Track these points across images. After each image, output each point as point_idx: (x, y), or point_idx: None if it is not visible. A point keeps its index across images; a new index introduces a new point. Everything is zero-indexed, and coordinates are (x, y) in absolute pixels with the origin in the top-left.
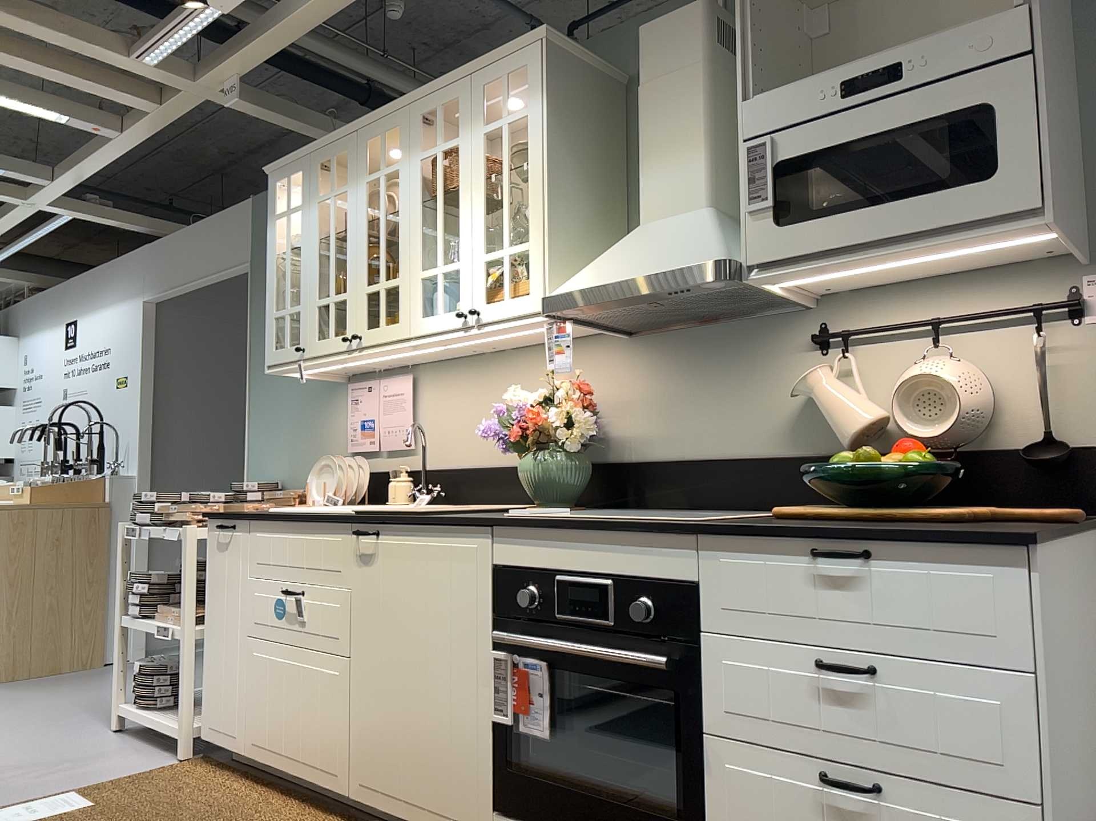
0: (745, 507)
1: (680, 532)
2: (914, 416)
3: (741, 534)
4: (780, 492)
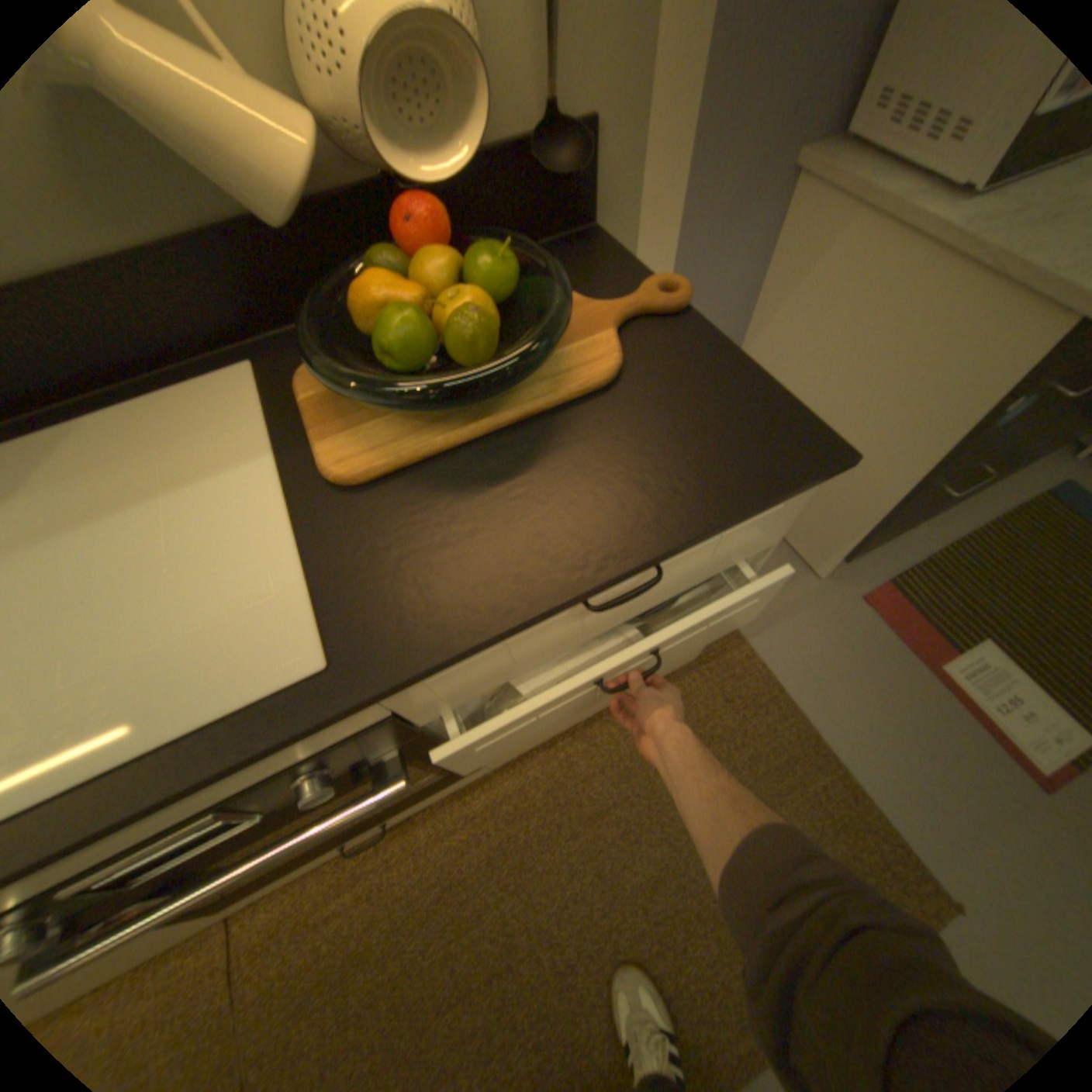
0: (104, 378)
1: (328, 723)
2: (375, 114)
3: (464, 656)
4: (158, 328)
